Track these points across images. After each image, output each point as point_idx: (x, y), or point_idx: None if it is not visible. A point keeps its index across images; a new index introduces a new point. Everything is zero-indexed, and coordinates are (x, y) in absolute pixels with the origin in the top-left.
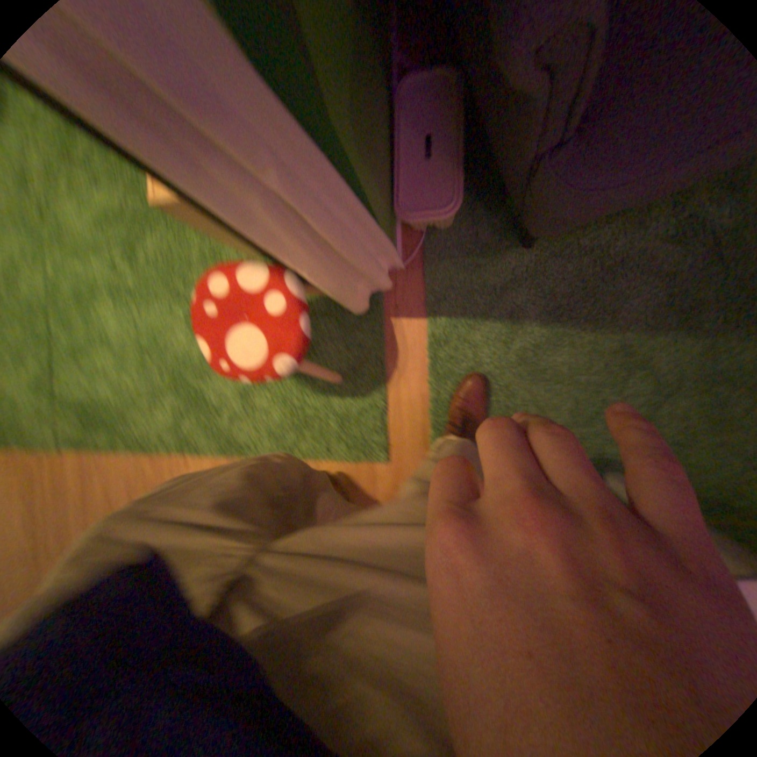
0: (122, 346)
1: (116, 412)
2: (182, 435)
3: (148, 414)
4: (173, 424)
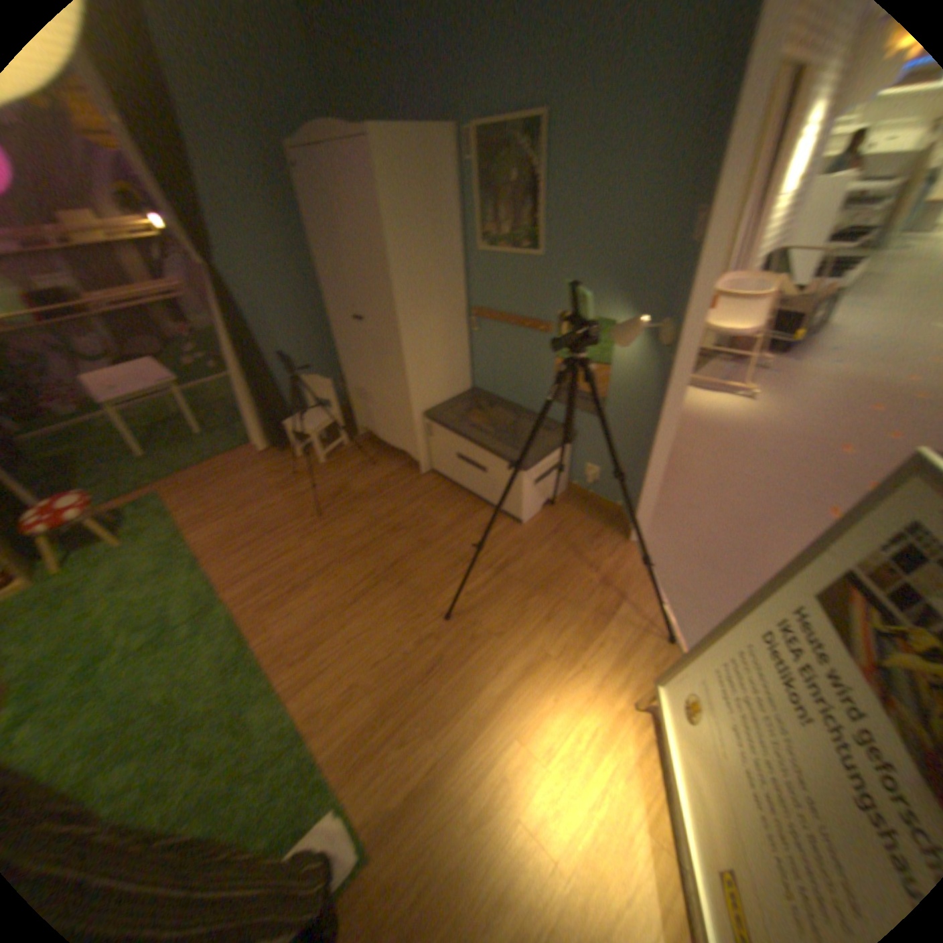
0: (105, 617)
1: (164, 591)
2: (167, 554)
3: (158, 576)
4: (162, 561)
